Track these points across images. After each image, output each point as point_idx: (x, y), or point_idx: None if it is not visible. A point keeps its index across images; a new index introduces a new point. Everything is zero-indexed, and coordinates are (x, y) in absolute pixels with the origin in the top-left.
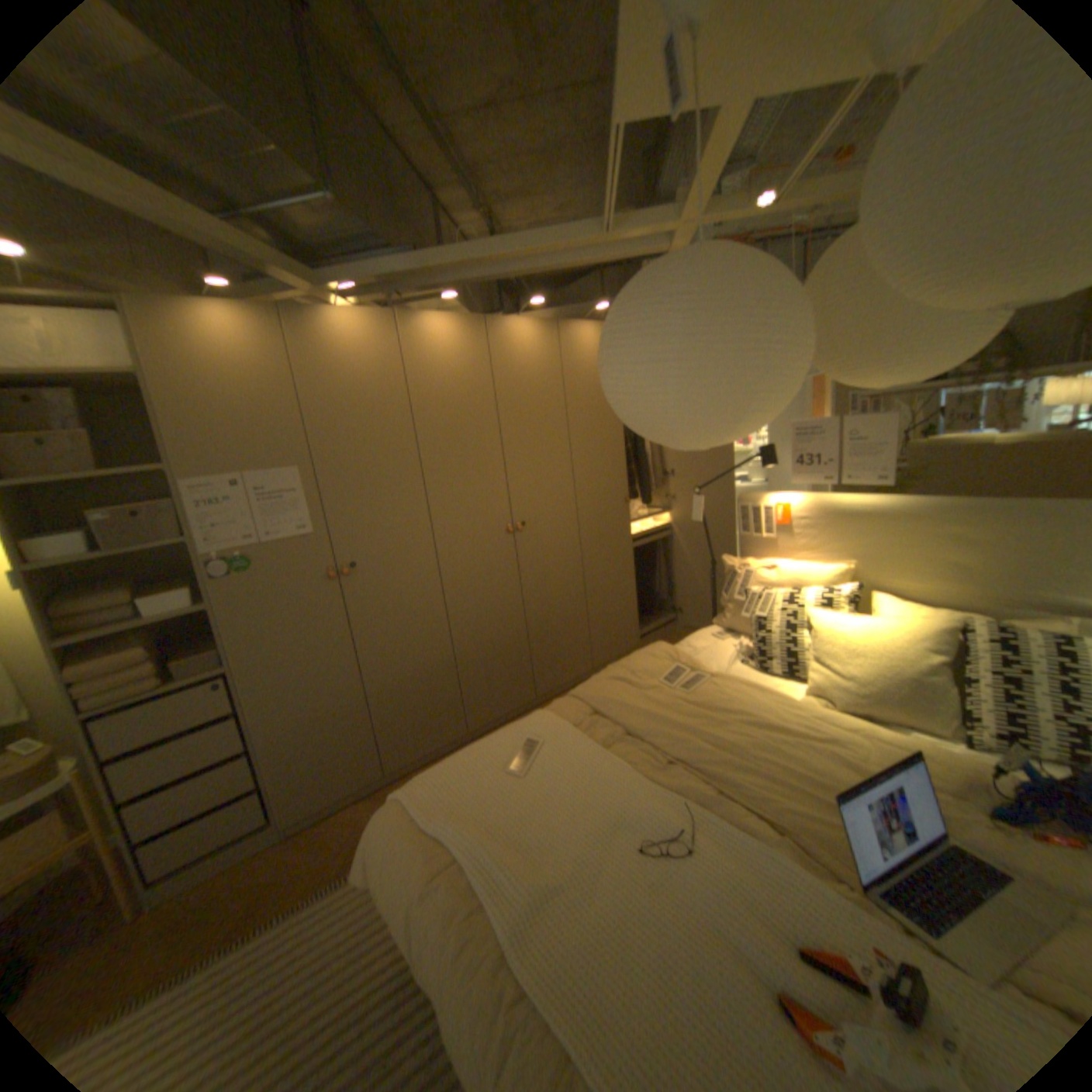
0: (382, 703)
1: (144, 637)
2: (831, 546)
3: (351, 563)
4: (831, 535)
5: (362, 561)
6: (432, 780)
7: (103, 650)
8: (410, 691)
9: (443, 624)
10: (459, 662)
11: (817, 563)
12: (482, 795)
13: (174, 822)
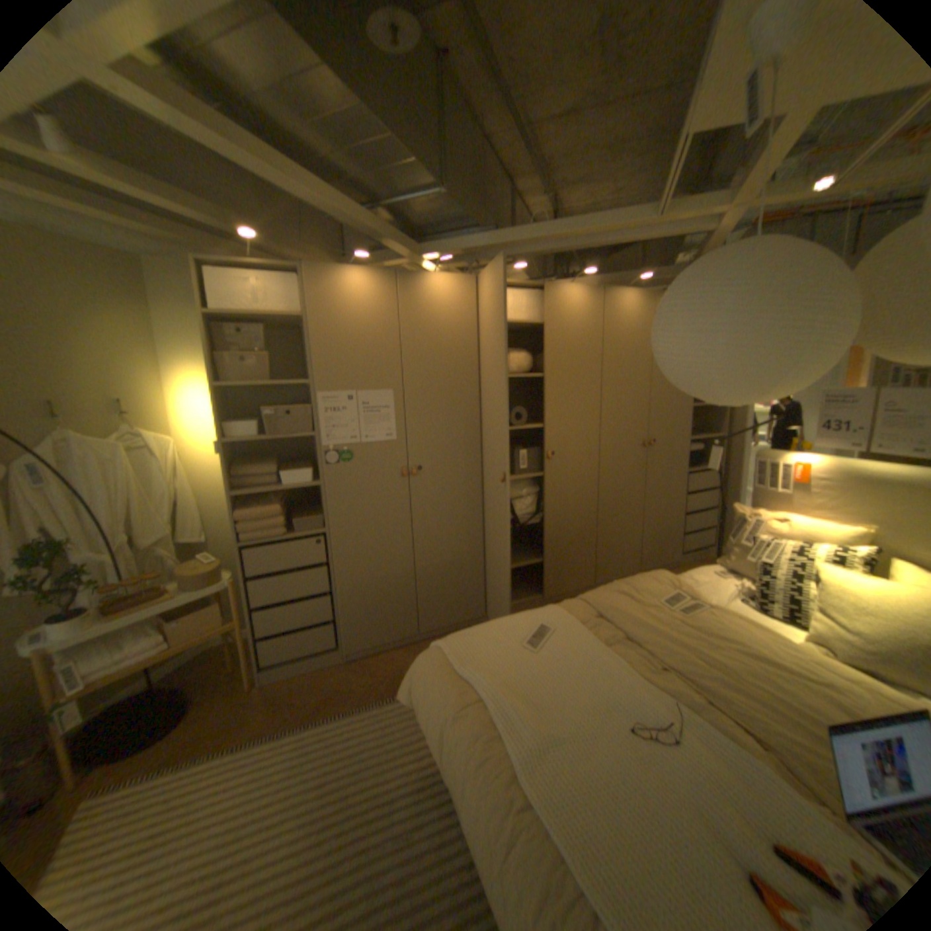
0: (425, 577)
1: (279, 498)
2: (850, 508)
3: (418, 467)
4: (852, 498)
5: (426, 466)
6: (464, 638)
7: (255, 503)
8: (446, 572)
9: (478, 524)
10: (486, 557)
11: (833, 523)
12: (502, 658)
13: (280, 631)
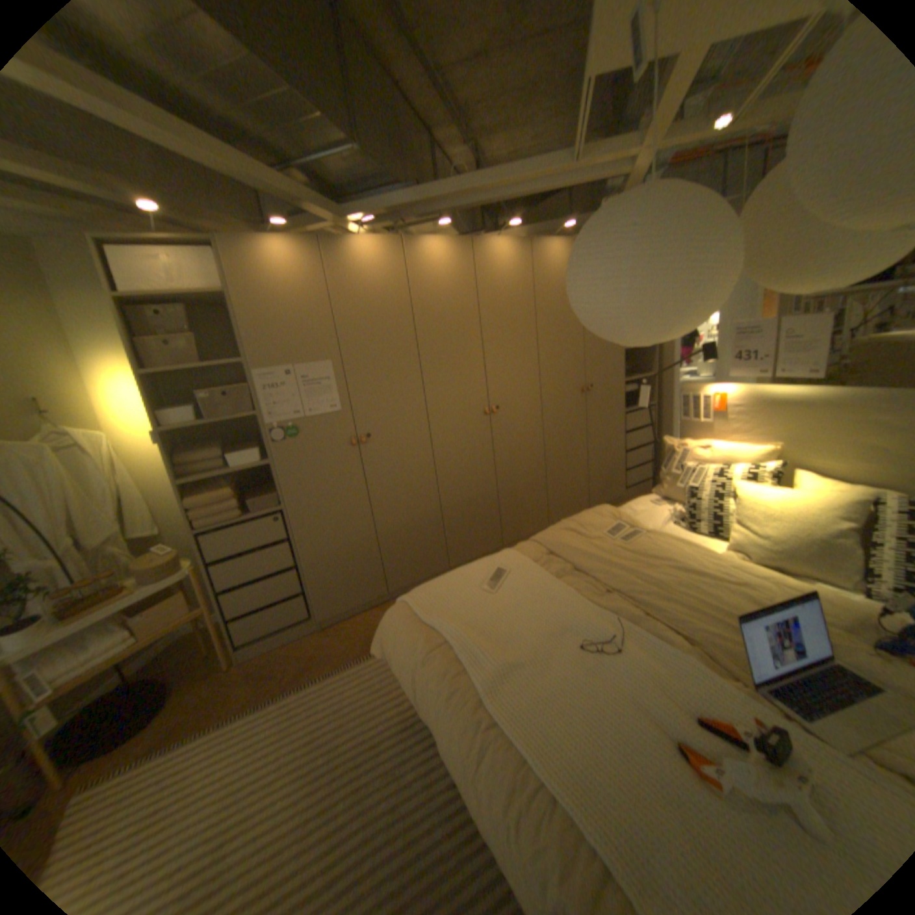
0: (387, 540)
1: (229, 481)
2: (761, 429)
3: (367, 434)
4: (761, 420)
5: (375, 433)
6: (427, 590)
7: (205, 489)
8: (407, 533)
9: (433, 483)
10: (444, 513)
11: (748, 444)
12: (464, 602)
13: (250, 609)
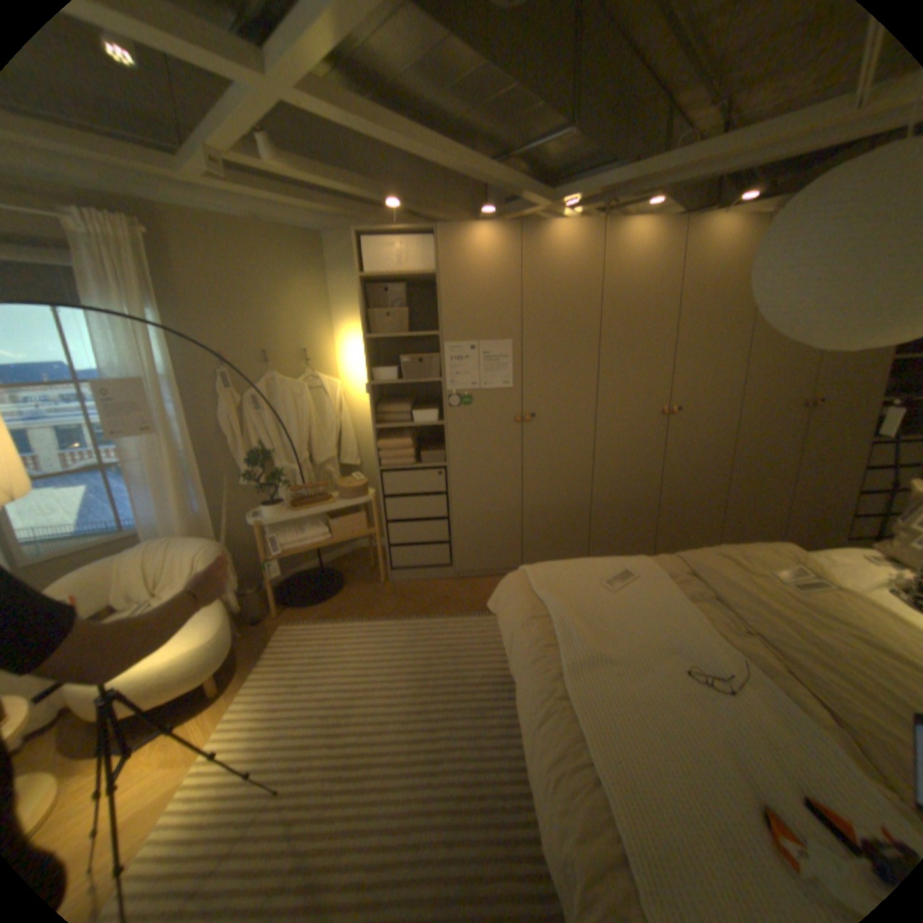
0: (531, 517)
1: (412, 434)
2: None
3: (531, 414)
4: None
5: (539, 413)
6: (549, 568)
7: (394, 436)
8: (552, 516)
9: (588, 474)
10: (593, 507)
11: None
12: (579, 590)
13: (408, 541)
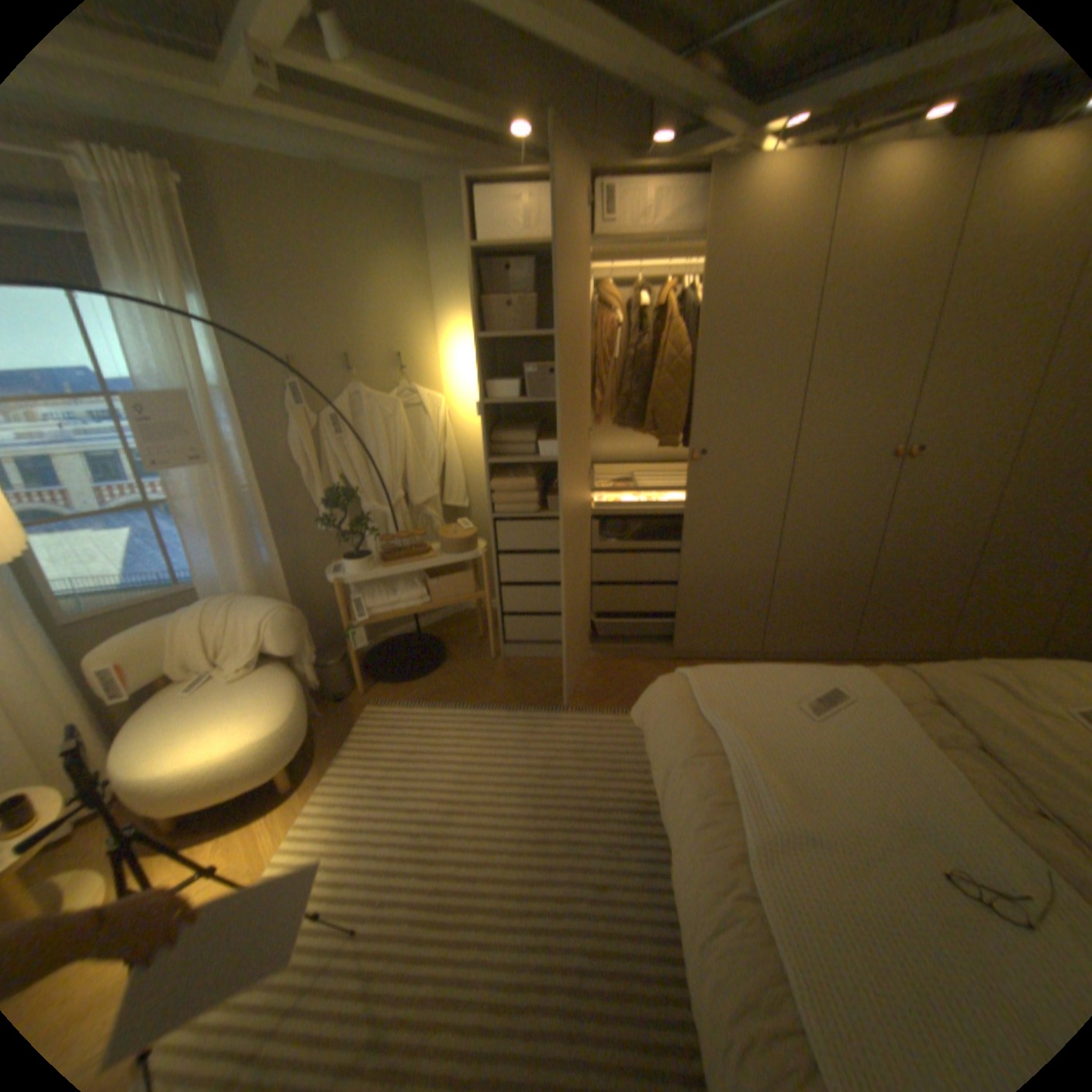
0: (690, 589)
1: (536, 472)
2: None
3: (702, 450)
4: None
5: (713, 450)
6: (720, 676)
7: (512, 474)
8: (718, 589)
9: (774, 536)
10: (777, 580)
11: None
12: (767, 714)
13: (526, 610)
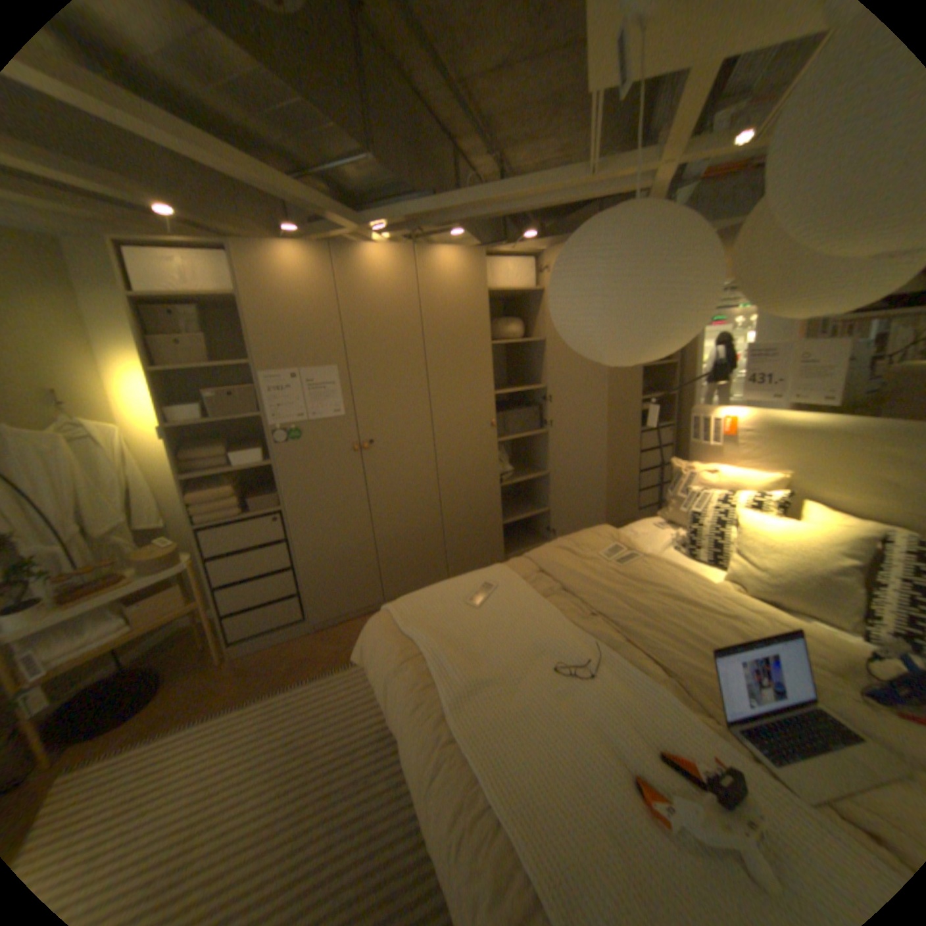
0: (386, 546)
1: (232, 479)
2: (771, 457)
3: (370, 440)
4: (772, 447)
5: (378, 439)
6: (412, 600)
7: (208, 485)
8: (407, 541)
9: (436, 493)
10: (445, 524)
11: (757, 471)
12: (446, 615)
13: (245, 606)
